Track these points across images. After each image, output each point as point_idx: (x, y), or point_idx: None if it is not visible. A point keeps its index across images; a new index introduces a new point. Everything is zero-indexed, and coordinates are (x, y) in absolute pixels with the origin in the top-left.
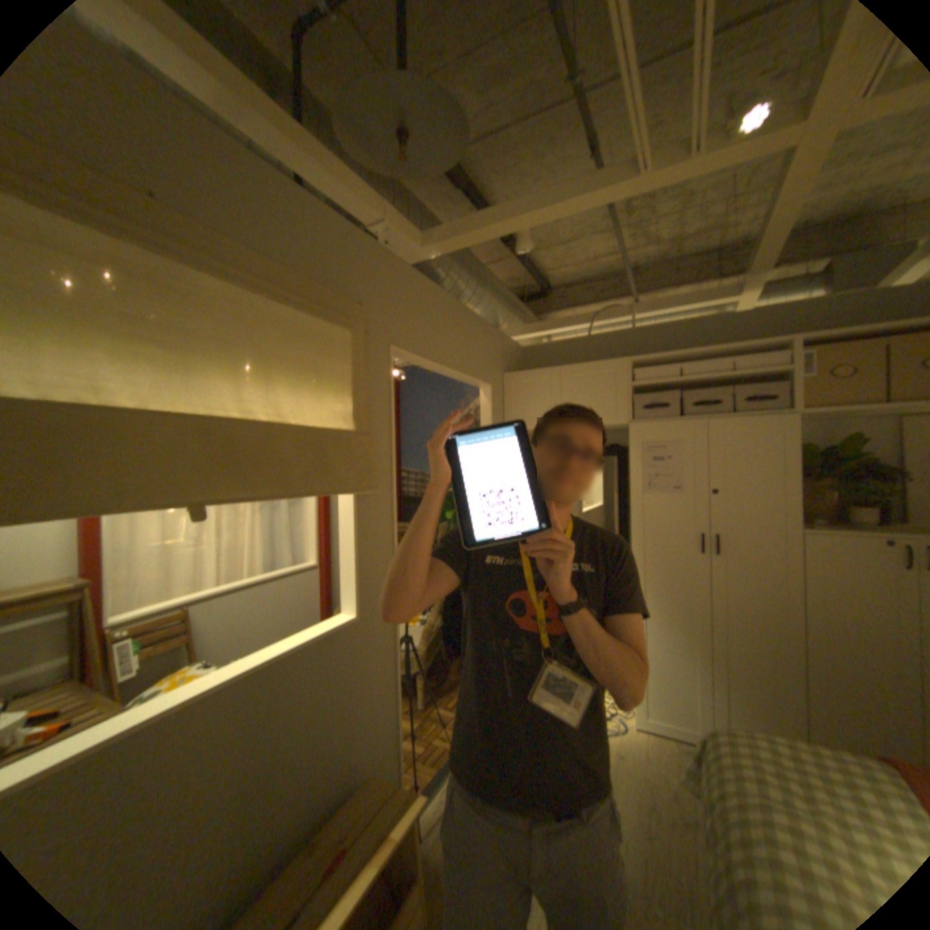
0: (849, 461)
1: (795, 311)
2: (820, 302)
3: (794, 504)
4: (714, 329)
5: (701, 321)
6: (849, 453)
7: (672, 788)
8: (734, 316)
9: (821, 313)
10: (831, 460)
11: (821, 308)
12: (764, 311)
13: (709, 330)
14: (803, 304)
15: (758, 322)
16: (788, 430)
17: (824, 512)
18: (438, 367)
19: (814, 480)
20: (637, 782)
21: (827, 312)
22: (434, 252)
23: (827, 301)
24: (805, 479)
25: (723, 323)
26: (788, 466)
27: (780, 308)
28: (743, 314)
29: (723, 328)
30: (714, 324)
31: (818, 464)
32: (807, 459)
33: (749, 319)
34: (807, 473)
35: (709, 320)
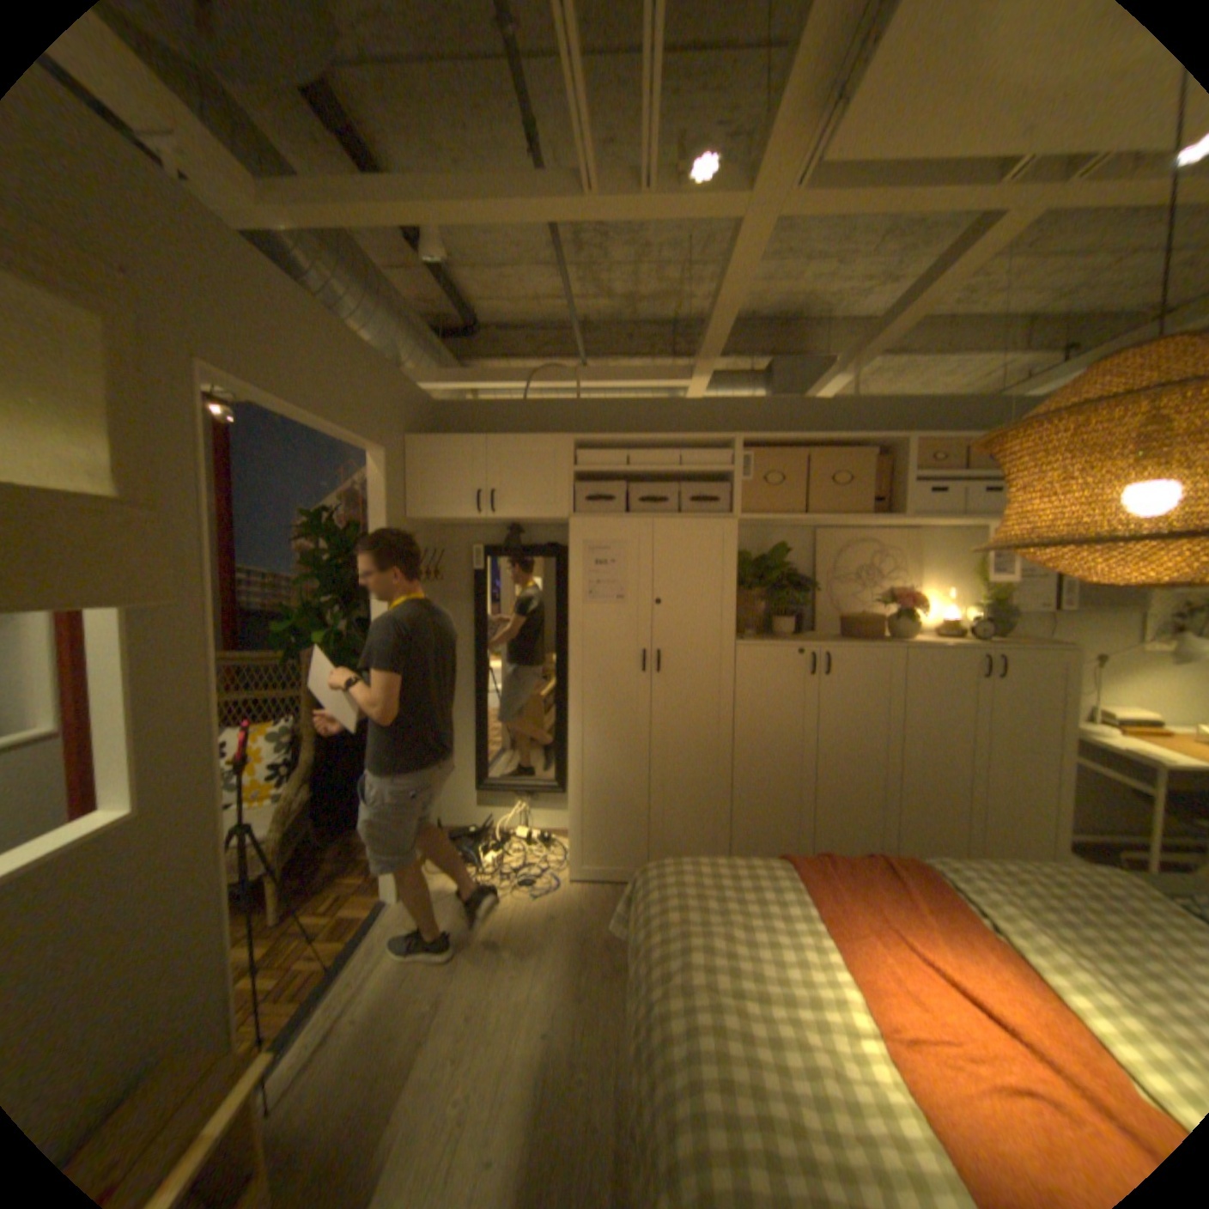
0: (775, 570)
1: (739, 408)
2: (761, 401)
3: (729, 614)
4: (665, 414)
5: (652, 402)
6: (775, 562)
7: (604, 934)
8: (685, 402)
9: (760, 413)
10: (761, 569)
11: (761, 408)
12: (713, 401)
13: (659, 414)
14: (746, 401)
15: (706, 413)
16: (727, 535)
17: (753, 621)
18: (294, 408)
19: (747, 589)
20: (568, 939)
21: (766, 413)
22: (283, 218)
23: (766, 401)
24: (740, 588)
25: (673, 408)
26: (726, 574)
27: (727, 401)
28: (693, 402)
29: (673, 414)
30: (665, 408)
31: (751, 573)
32: (742, 566)
33: (698, 408)
34: (742, 581)
35: (659, 402)
